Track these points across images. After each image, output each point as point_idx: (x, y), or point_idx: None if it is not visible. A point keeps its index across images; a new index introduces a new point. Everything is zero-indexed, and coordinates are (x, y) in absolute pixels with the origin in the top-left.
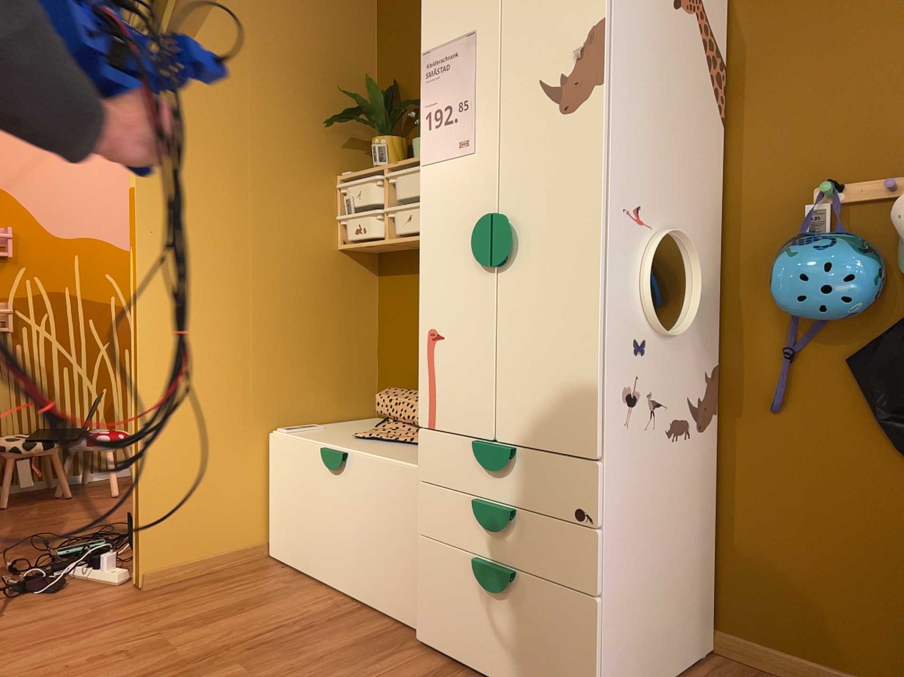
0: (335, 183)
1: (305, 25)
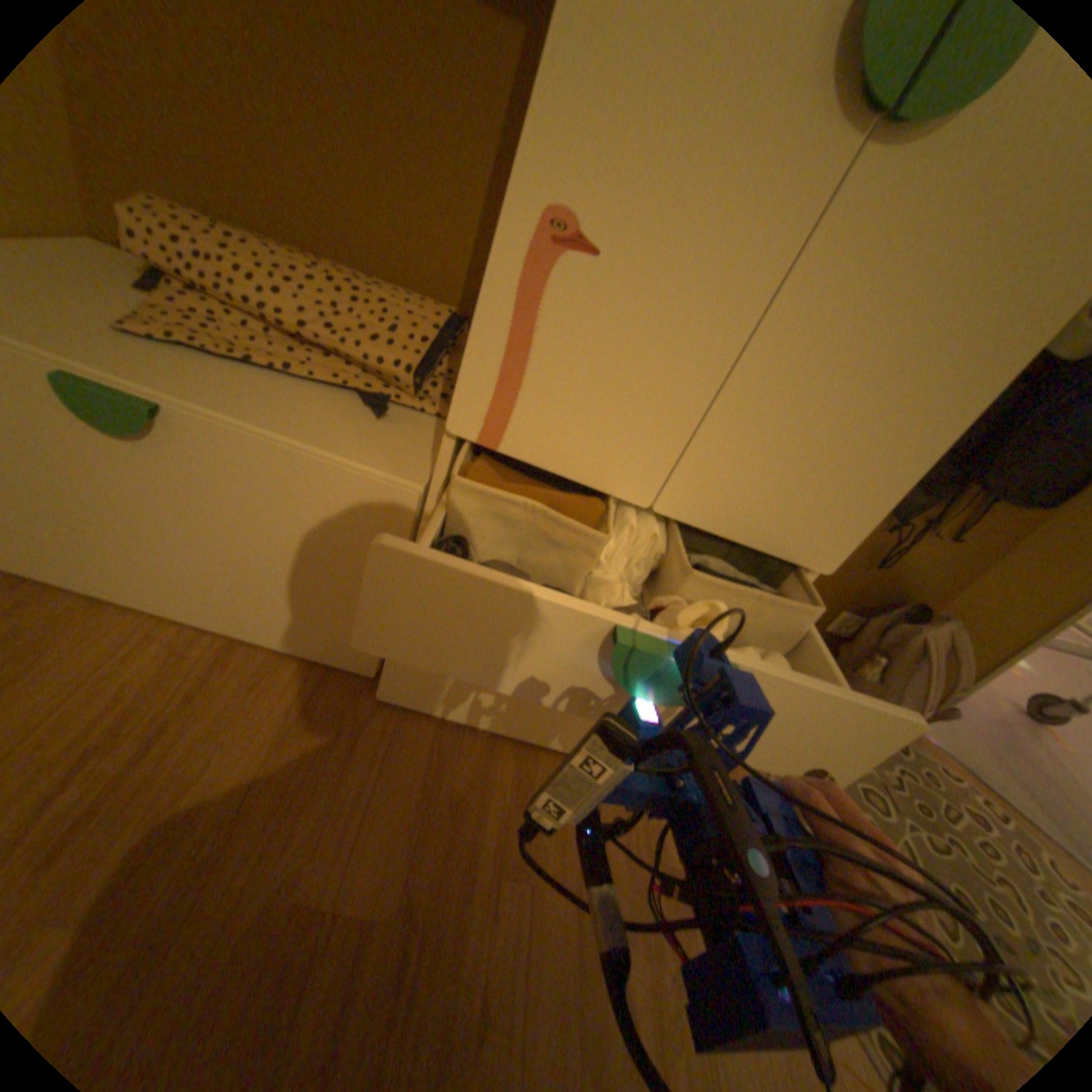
0: None
1: None
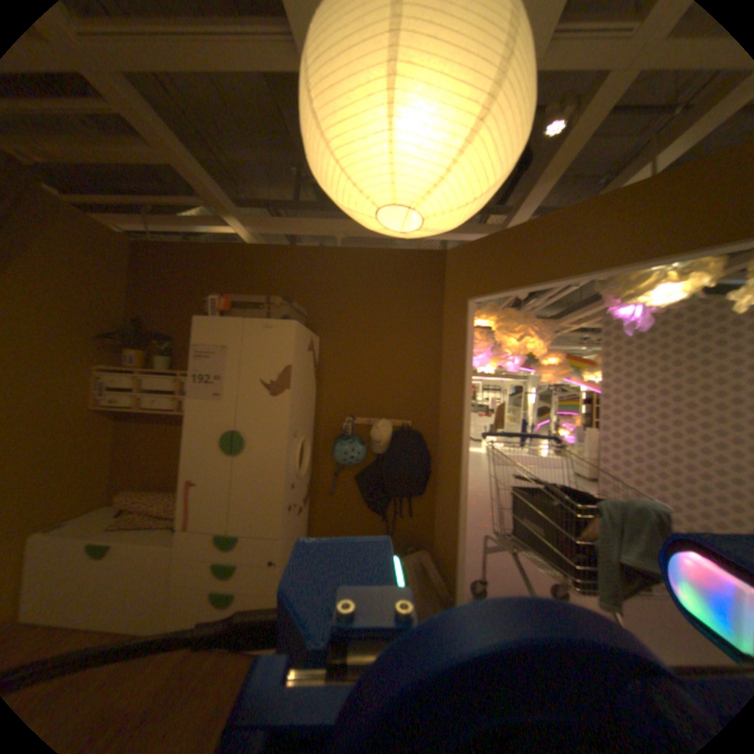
0: (89, 370)
1: (77, 278)
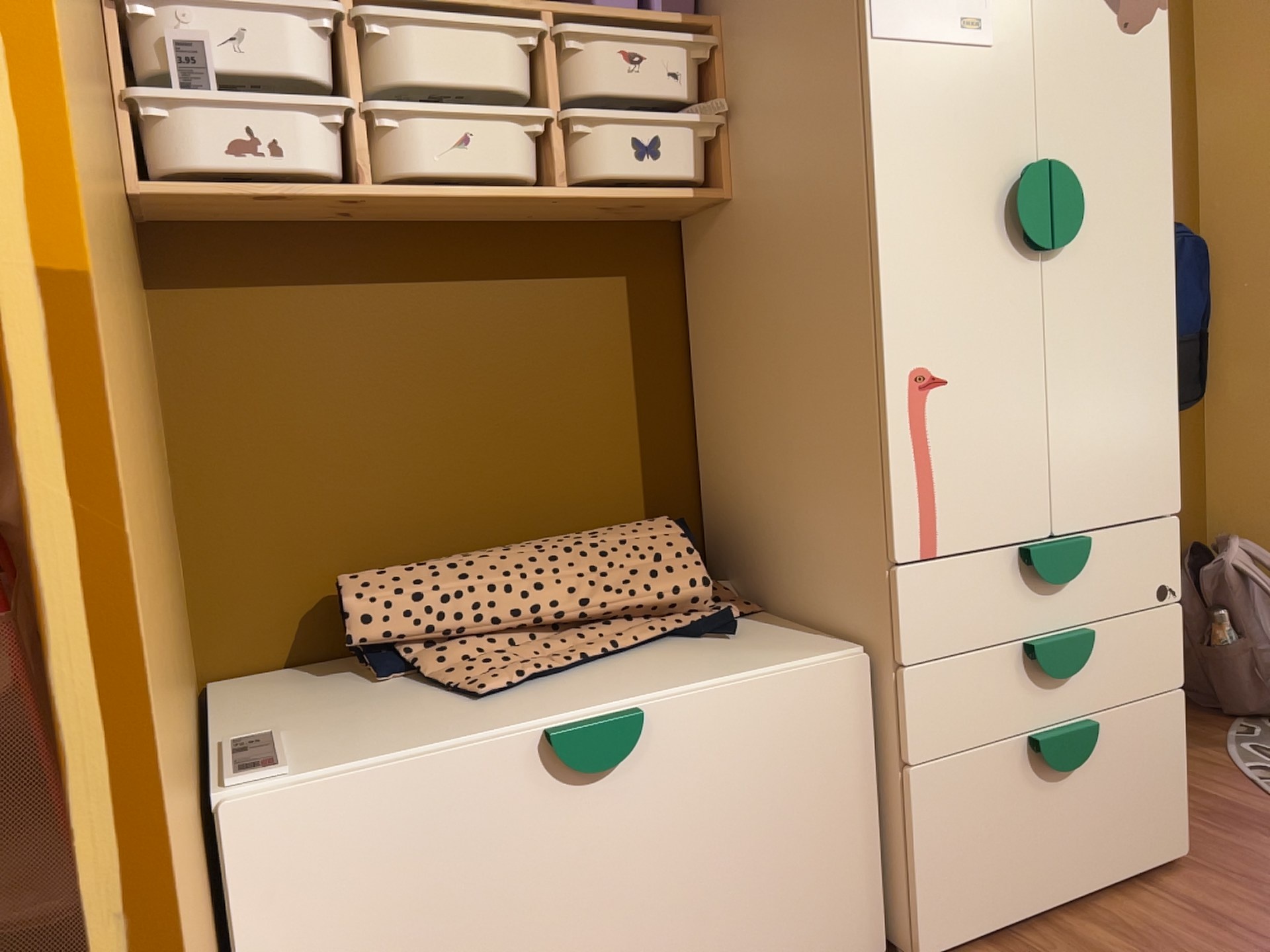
0: None
1: None
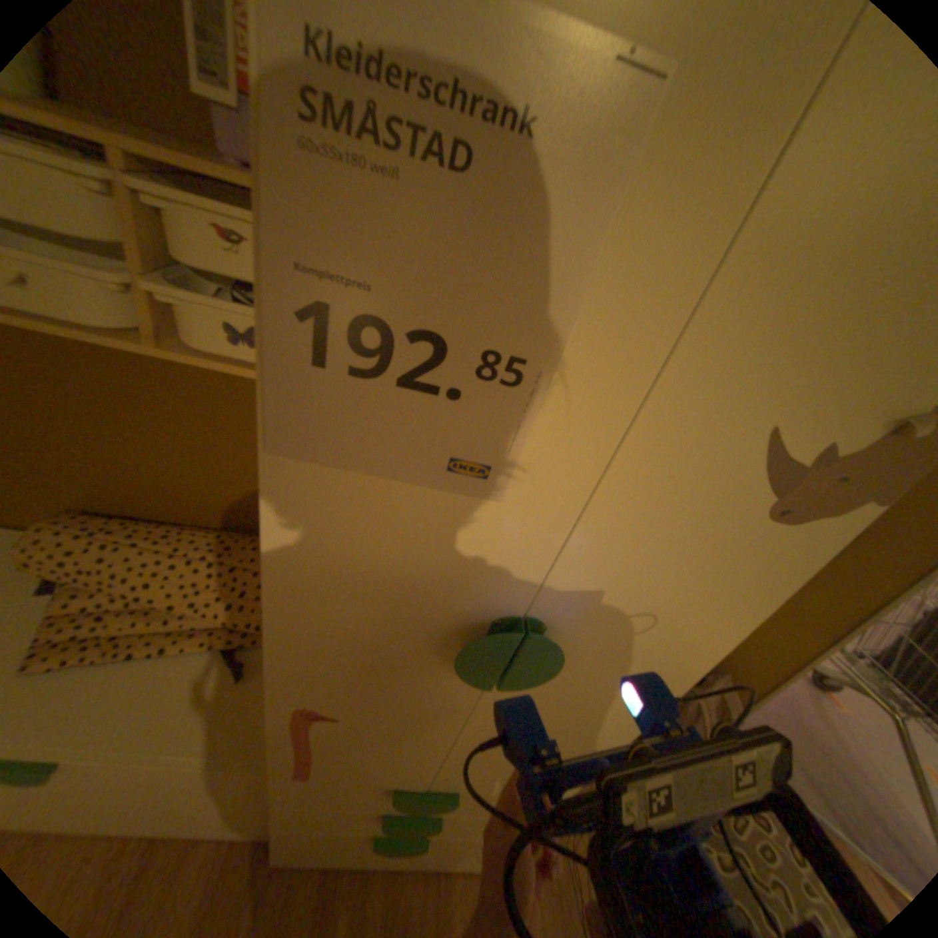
0: None
1: None
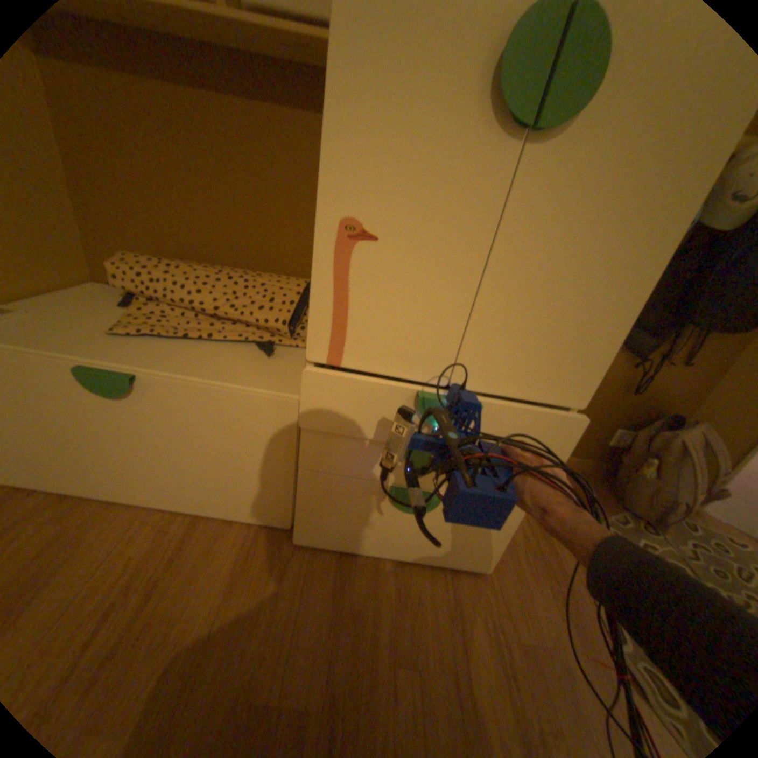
0: None
1: None
